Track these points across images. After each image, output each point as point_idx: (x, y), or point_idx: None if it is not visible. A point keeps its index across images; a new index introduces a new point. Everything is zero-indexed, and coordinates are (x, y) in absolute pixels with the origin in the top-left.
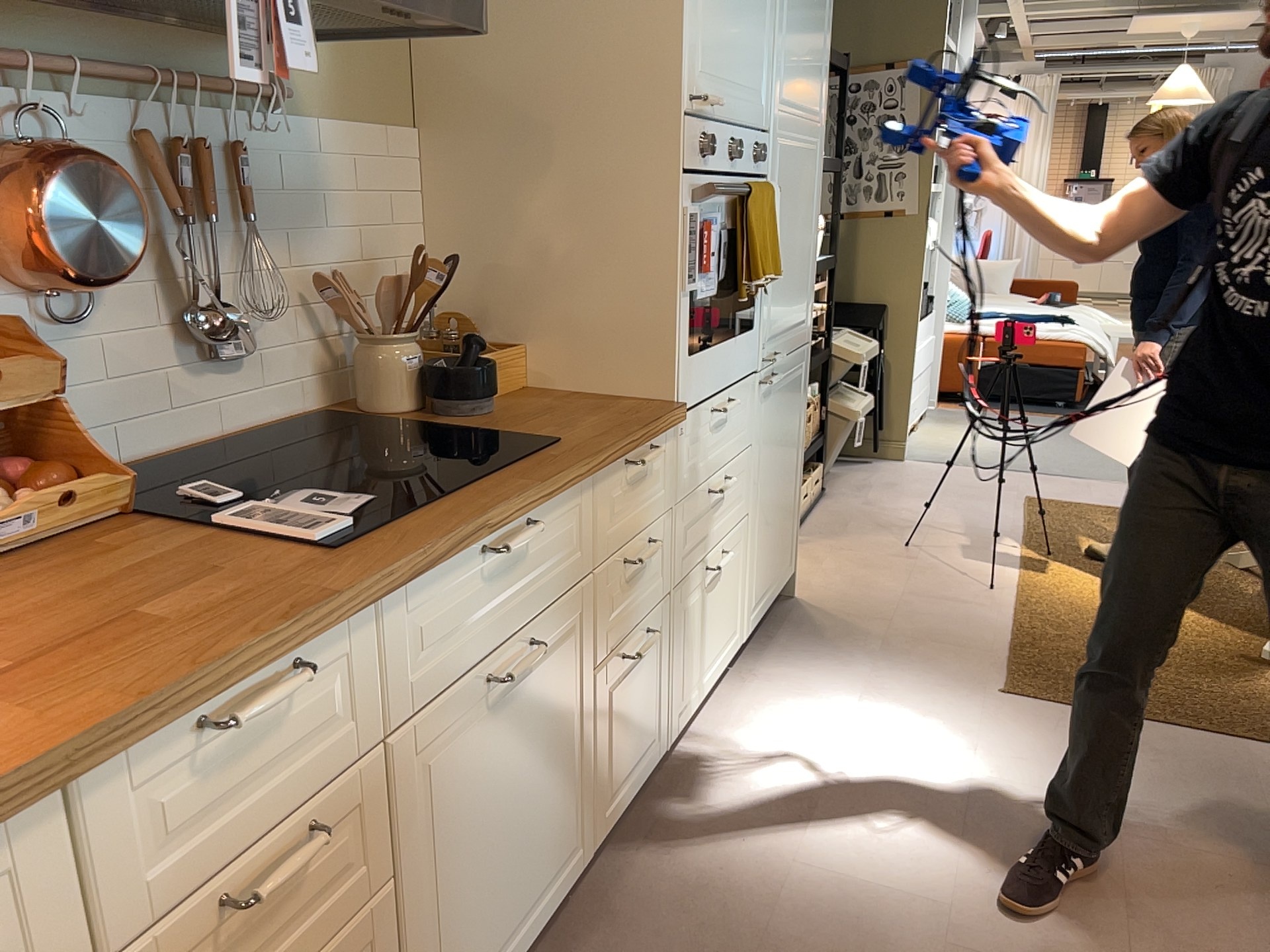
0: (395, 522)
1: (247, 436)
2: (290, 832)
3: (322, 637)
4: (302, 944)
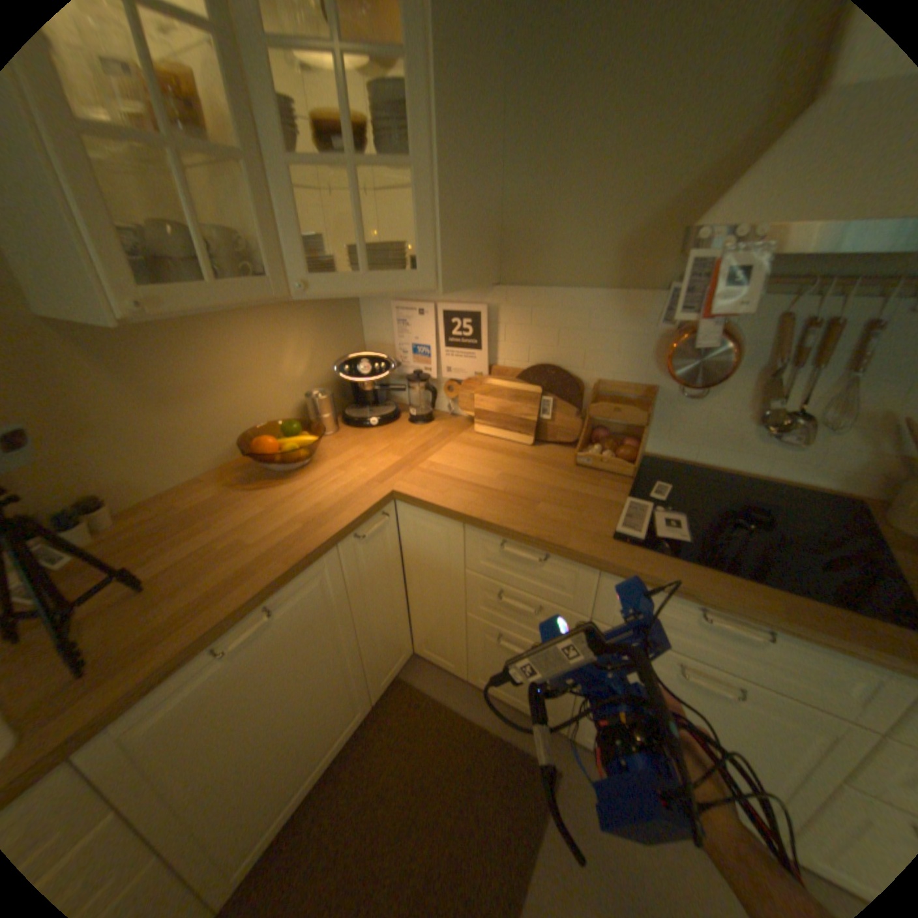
0: (660, 553)
1: (780, 483)
2: (532, 600)
3: (555, 554)
4: (528, 634)
